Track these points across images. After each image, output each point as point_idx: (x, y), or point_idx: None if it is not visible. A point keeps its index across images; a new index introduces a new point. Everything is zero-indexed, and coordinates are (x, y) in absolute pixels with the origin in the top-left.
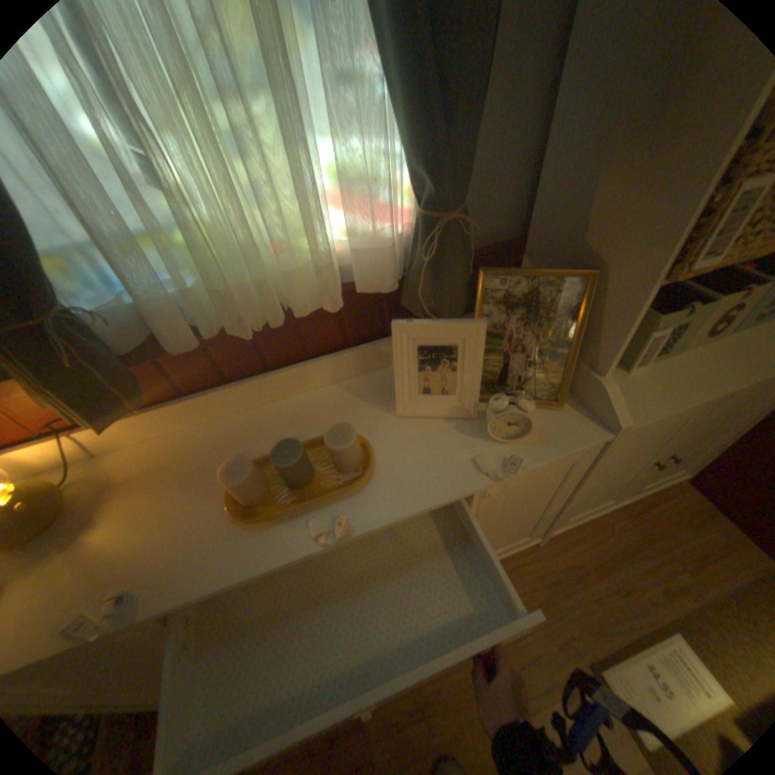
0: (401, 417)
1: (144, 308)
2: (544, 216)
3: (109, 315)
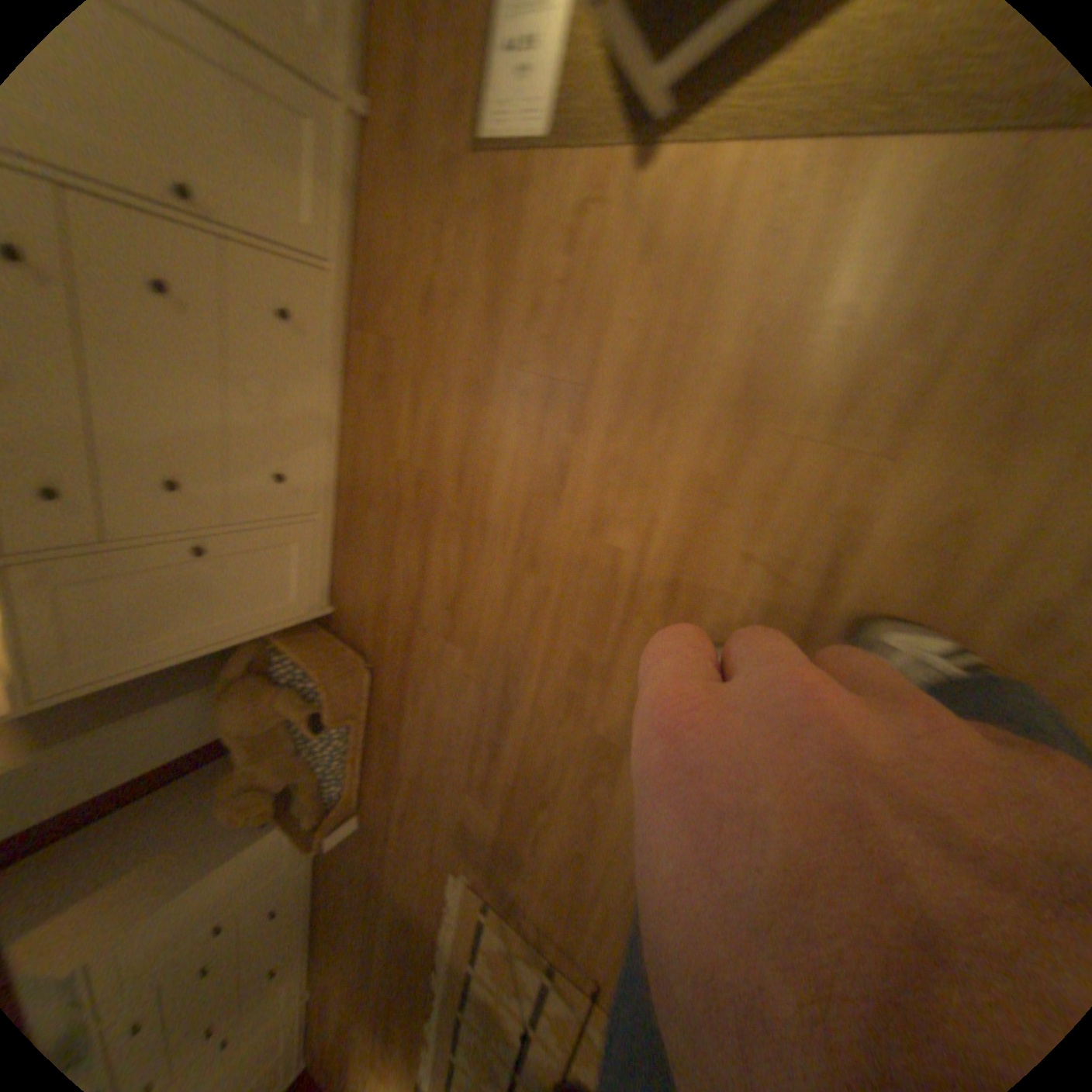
0: None
1: None
2: None
3: None
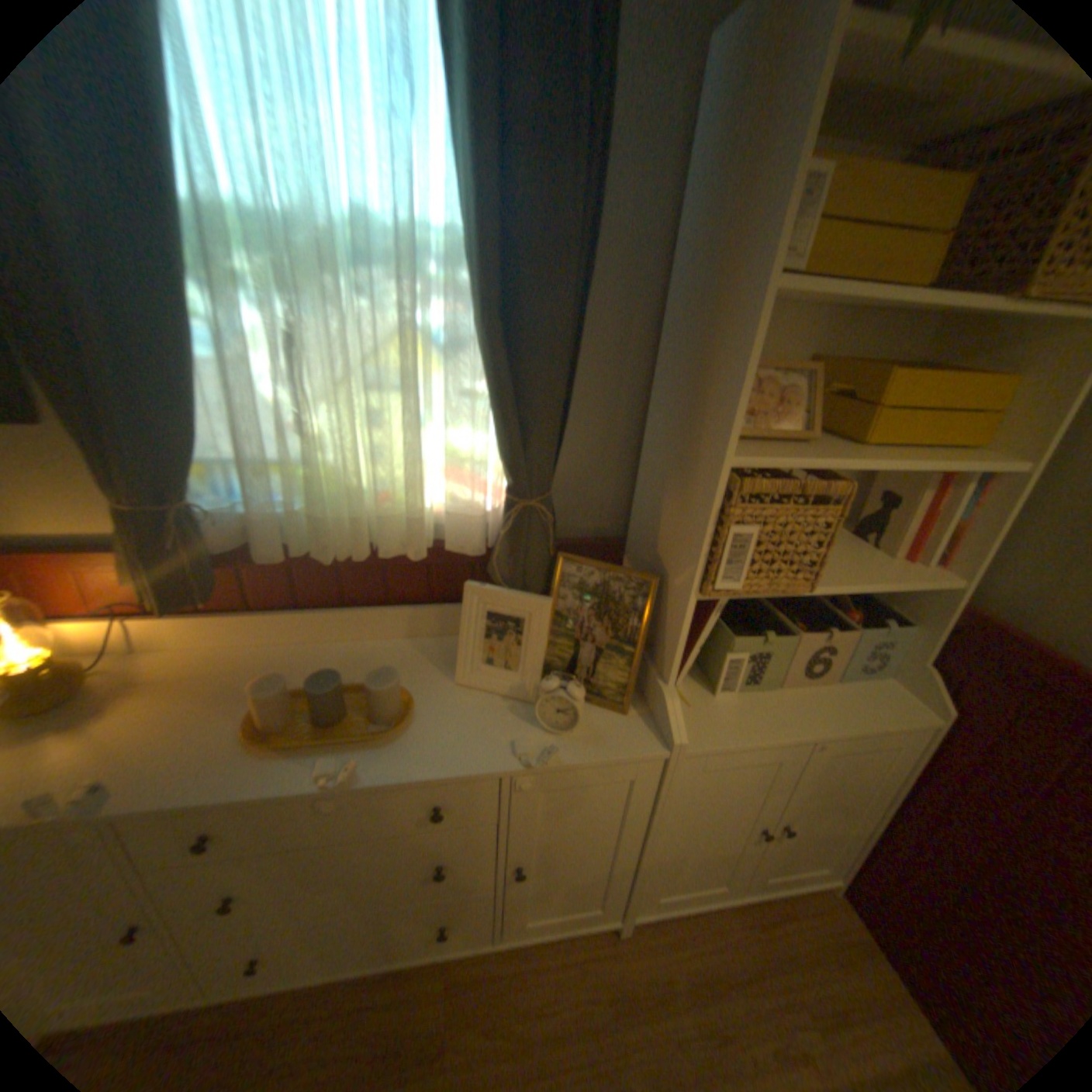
0: (457, 686)
1: (249, 520)
2: (636, 522)
3: (218, 518)
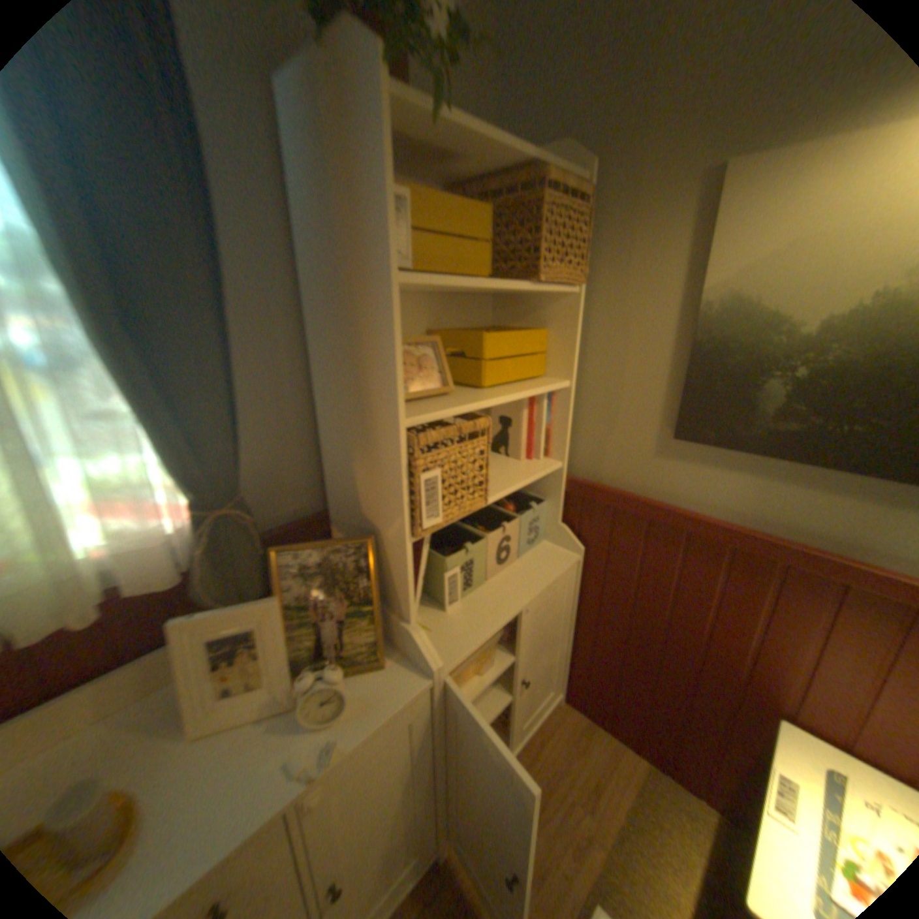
0: (190, 743)
1: None
2: (332, 493)
3: None
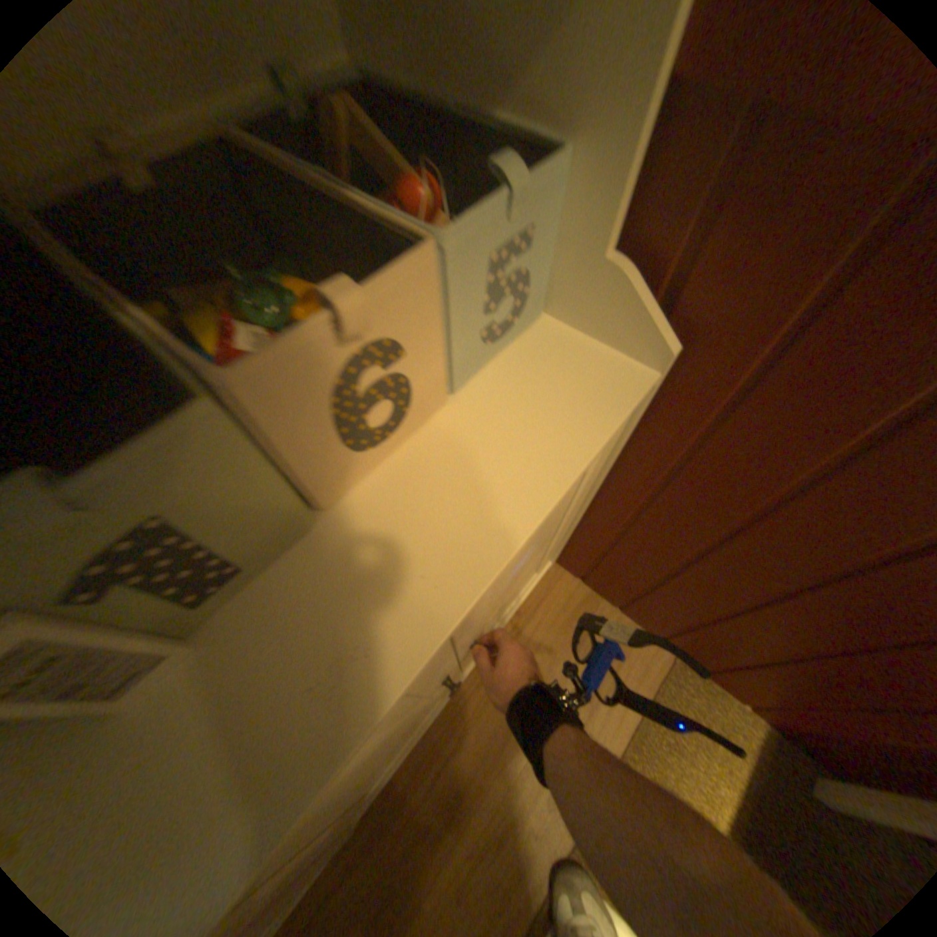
0: None
1: None
2: None
3: None
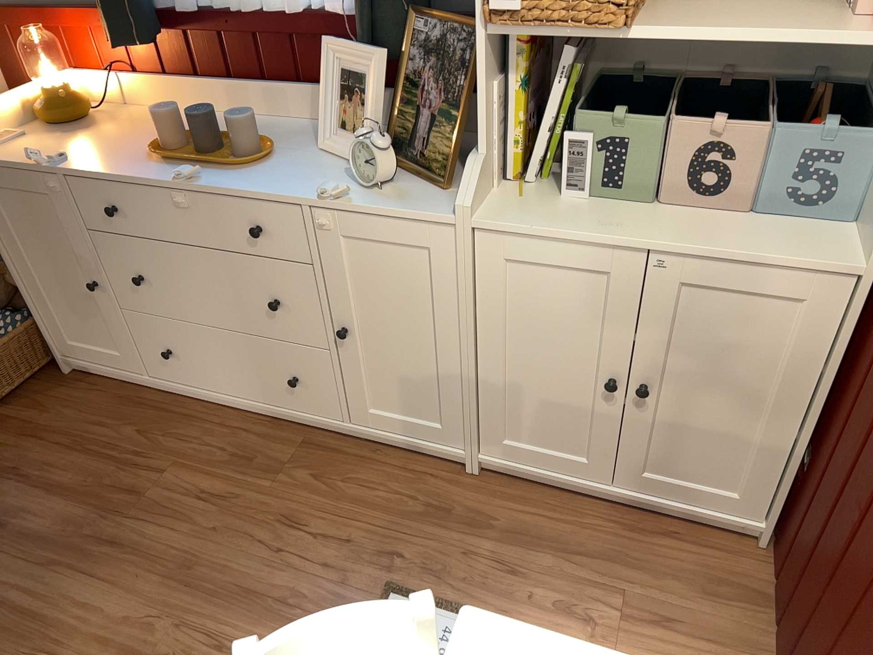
0: (322, 154)
1: None
2: None
3: None
